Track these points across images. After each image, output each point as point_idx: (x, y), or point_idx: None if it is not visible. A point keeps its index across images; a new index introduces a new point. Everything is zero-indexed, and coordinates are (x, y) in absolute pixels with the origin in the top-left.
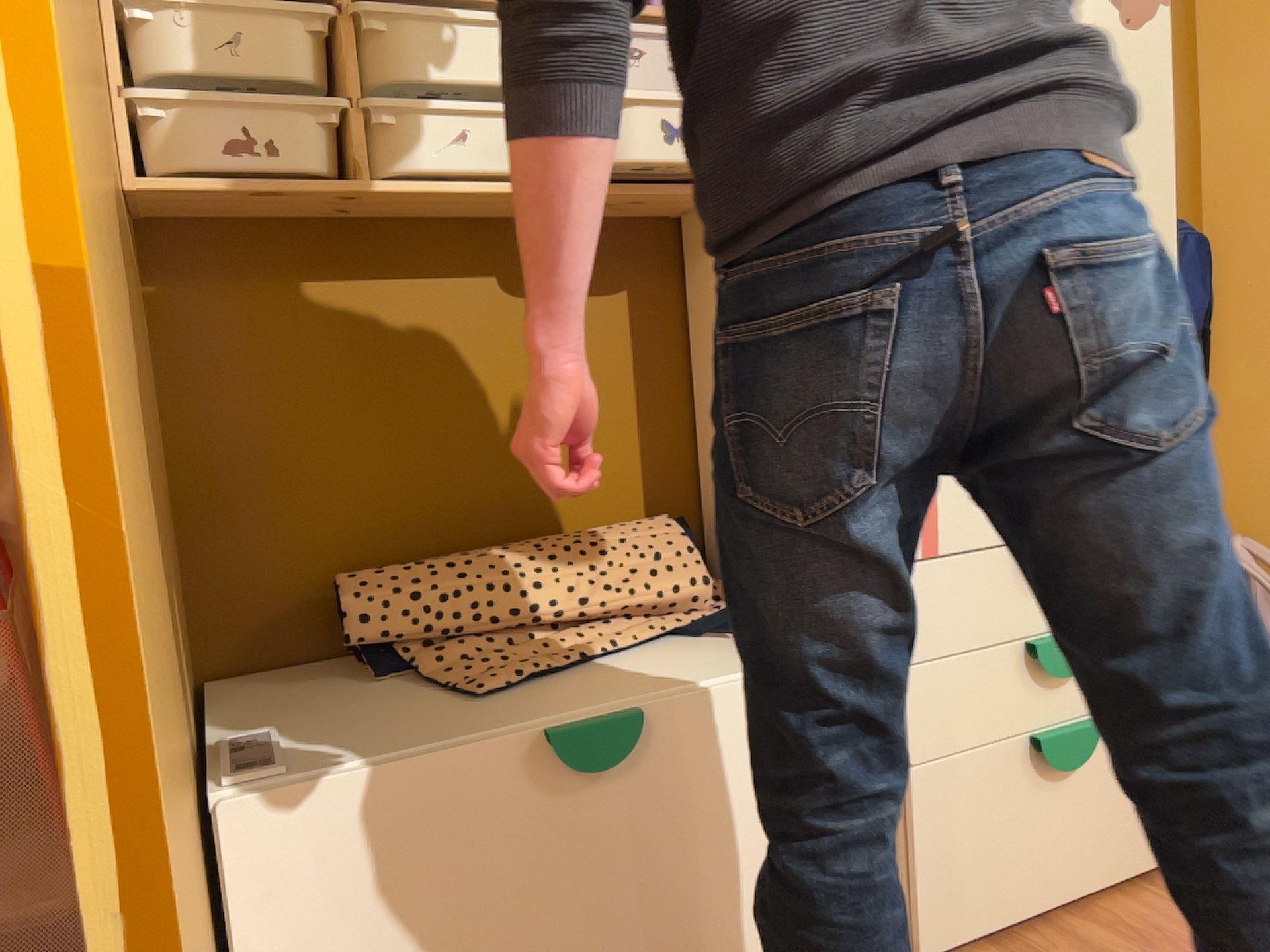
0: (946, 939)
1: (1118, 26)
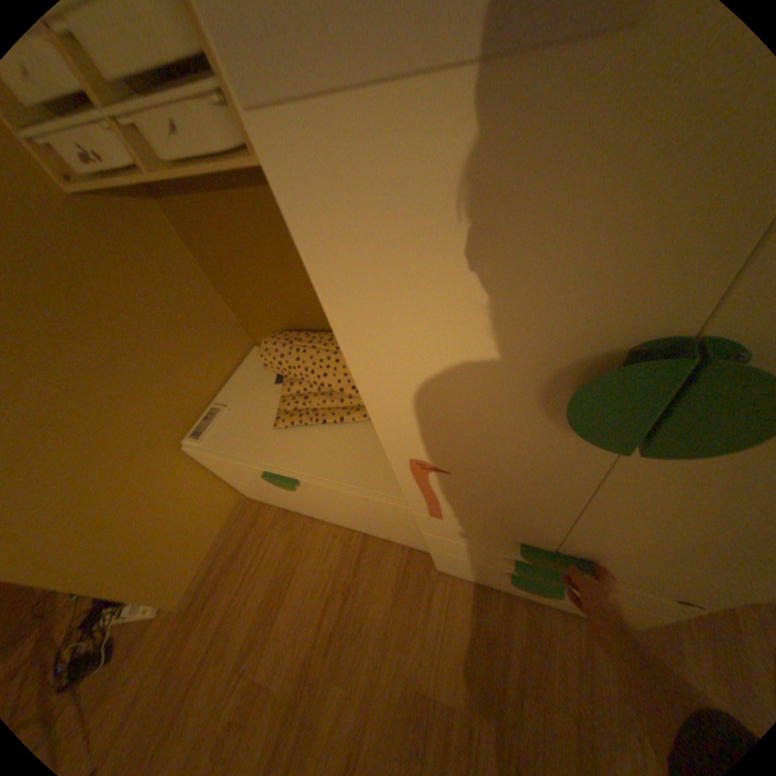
0: (449, 572)
1: None
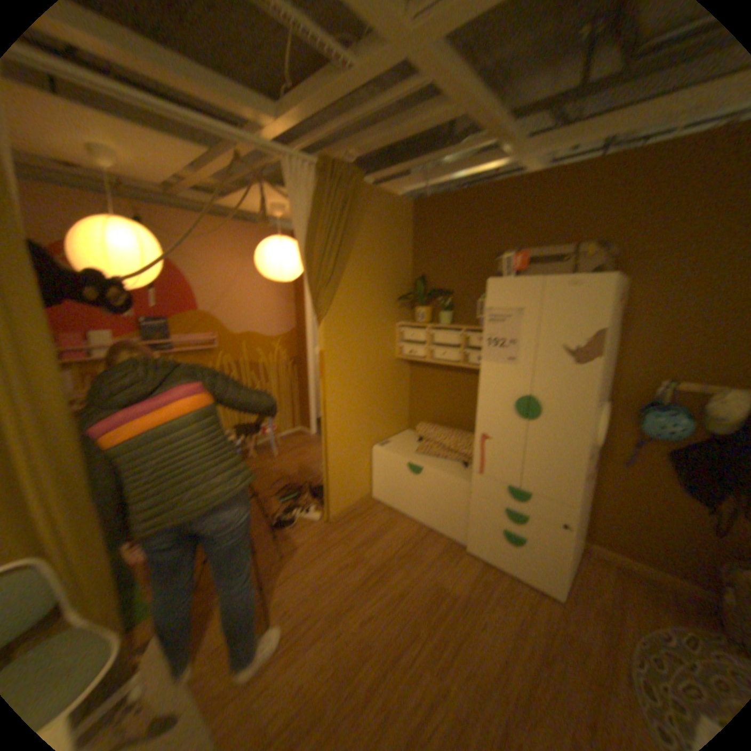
0: (473, 551)
1: (571, 363)
